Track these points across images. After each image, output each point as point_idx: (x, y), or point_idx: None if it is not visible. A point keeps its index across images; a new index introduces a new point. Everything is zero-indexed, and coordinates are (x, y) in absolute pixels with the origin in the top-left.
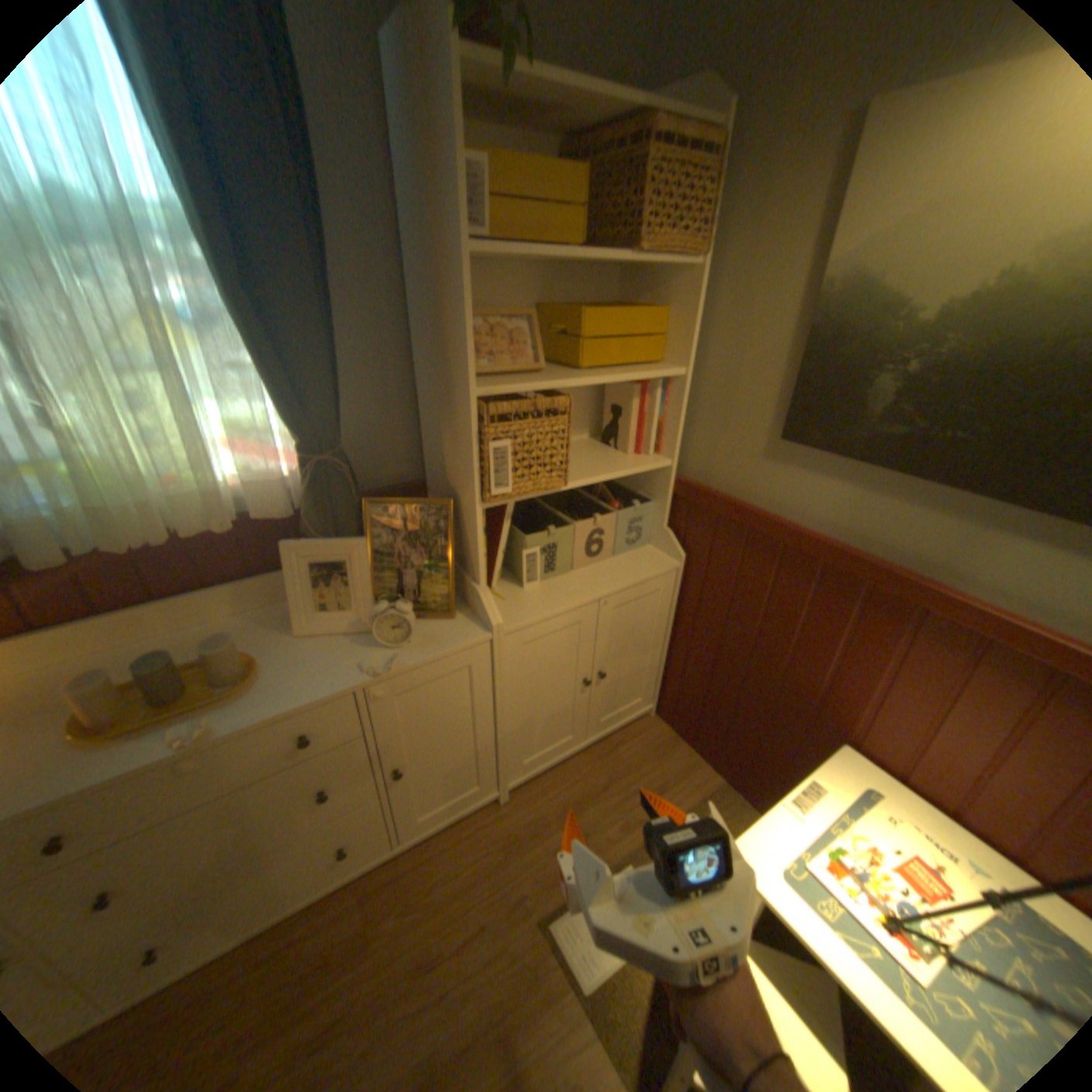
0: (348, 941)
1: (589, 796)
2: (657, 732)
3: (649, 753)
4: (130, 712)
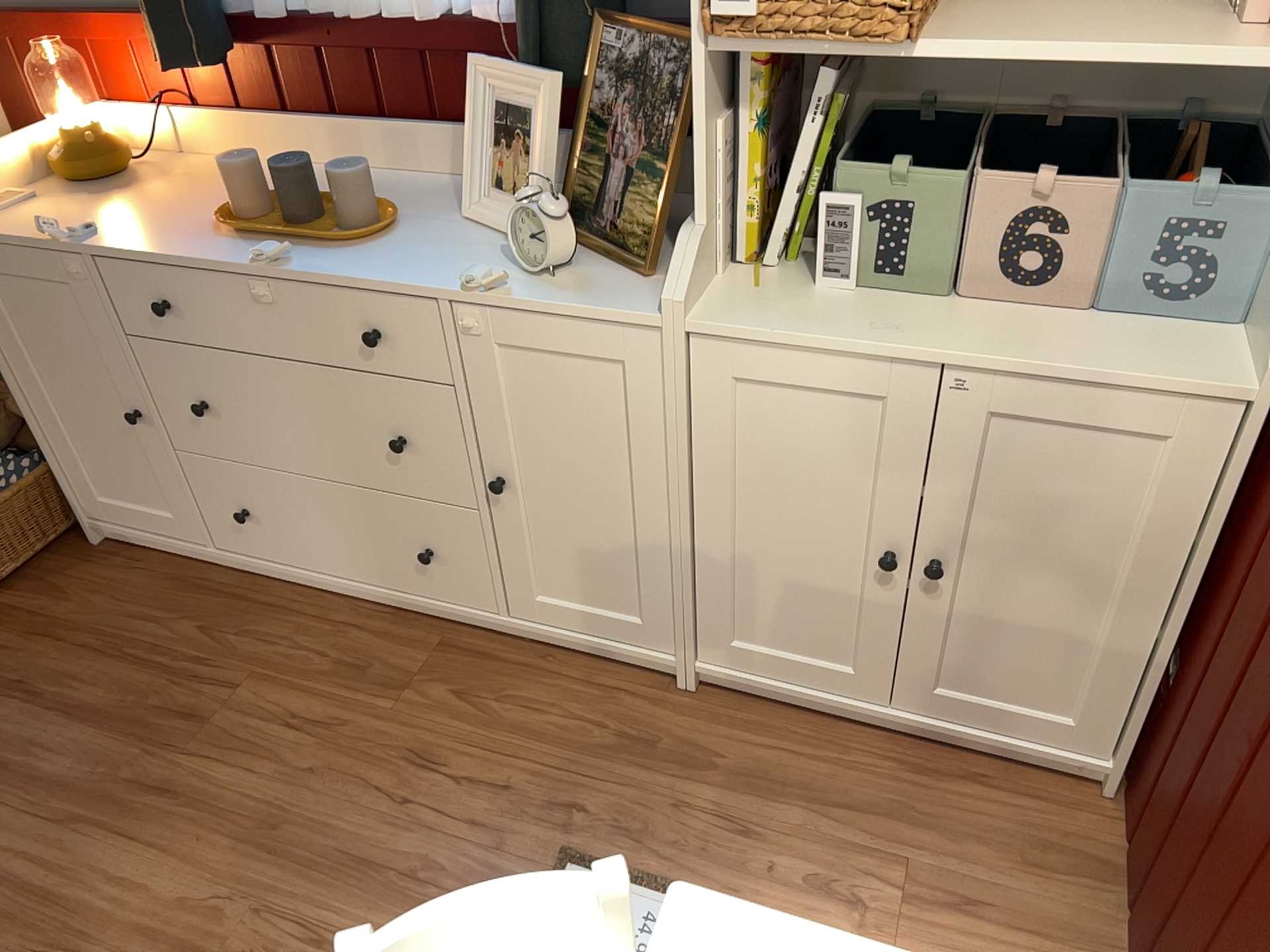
0: (402, 667)
1: (819, 786)
2: (1081, 818)
3: (1013, 830)
4: (278, 222)
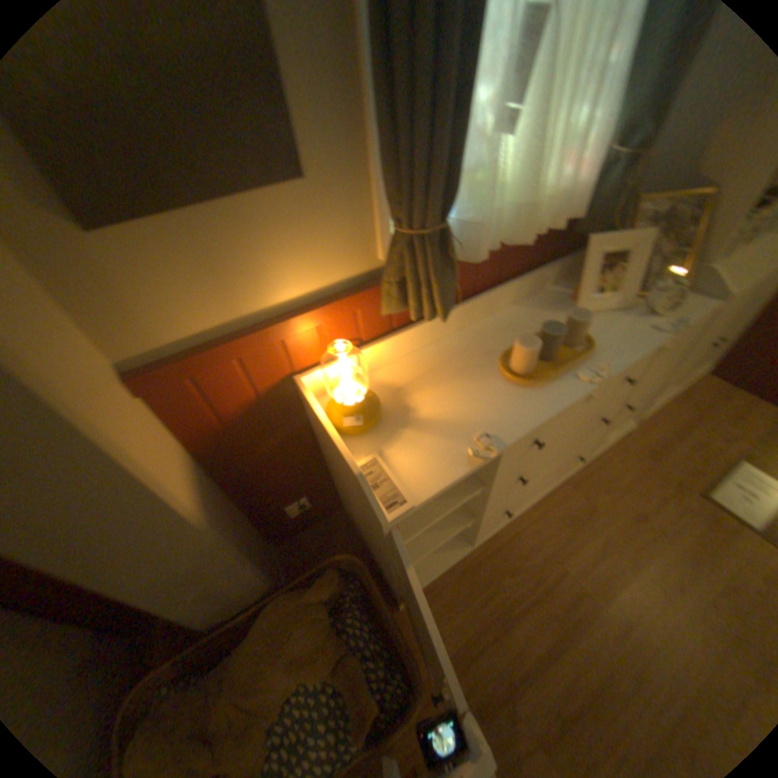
0: (582, 507)
1: (687, 423)
2: (713, 383)
3: (715, 396)
4: (533, 363)
